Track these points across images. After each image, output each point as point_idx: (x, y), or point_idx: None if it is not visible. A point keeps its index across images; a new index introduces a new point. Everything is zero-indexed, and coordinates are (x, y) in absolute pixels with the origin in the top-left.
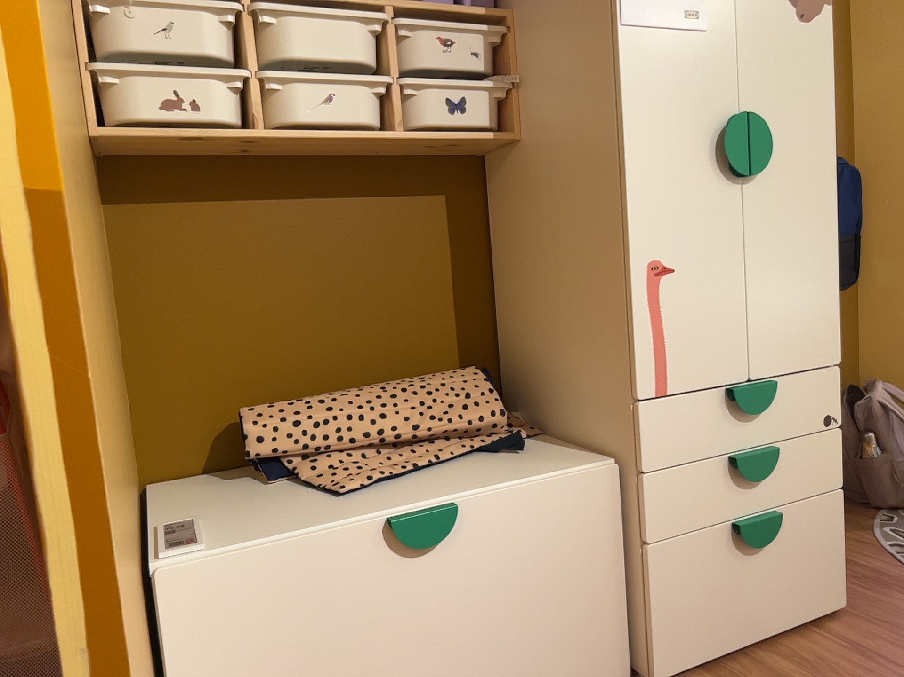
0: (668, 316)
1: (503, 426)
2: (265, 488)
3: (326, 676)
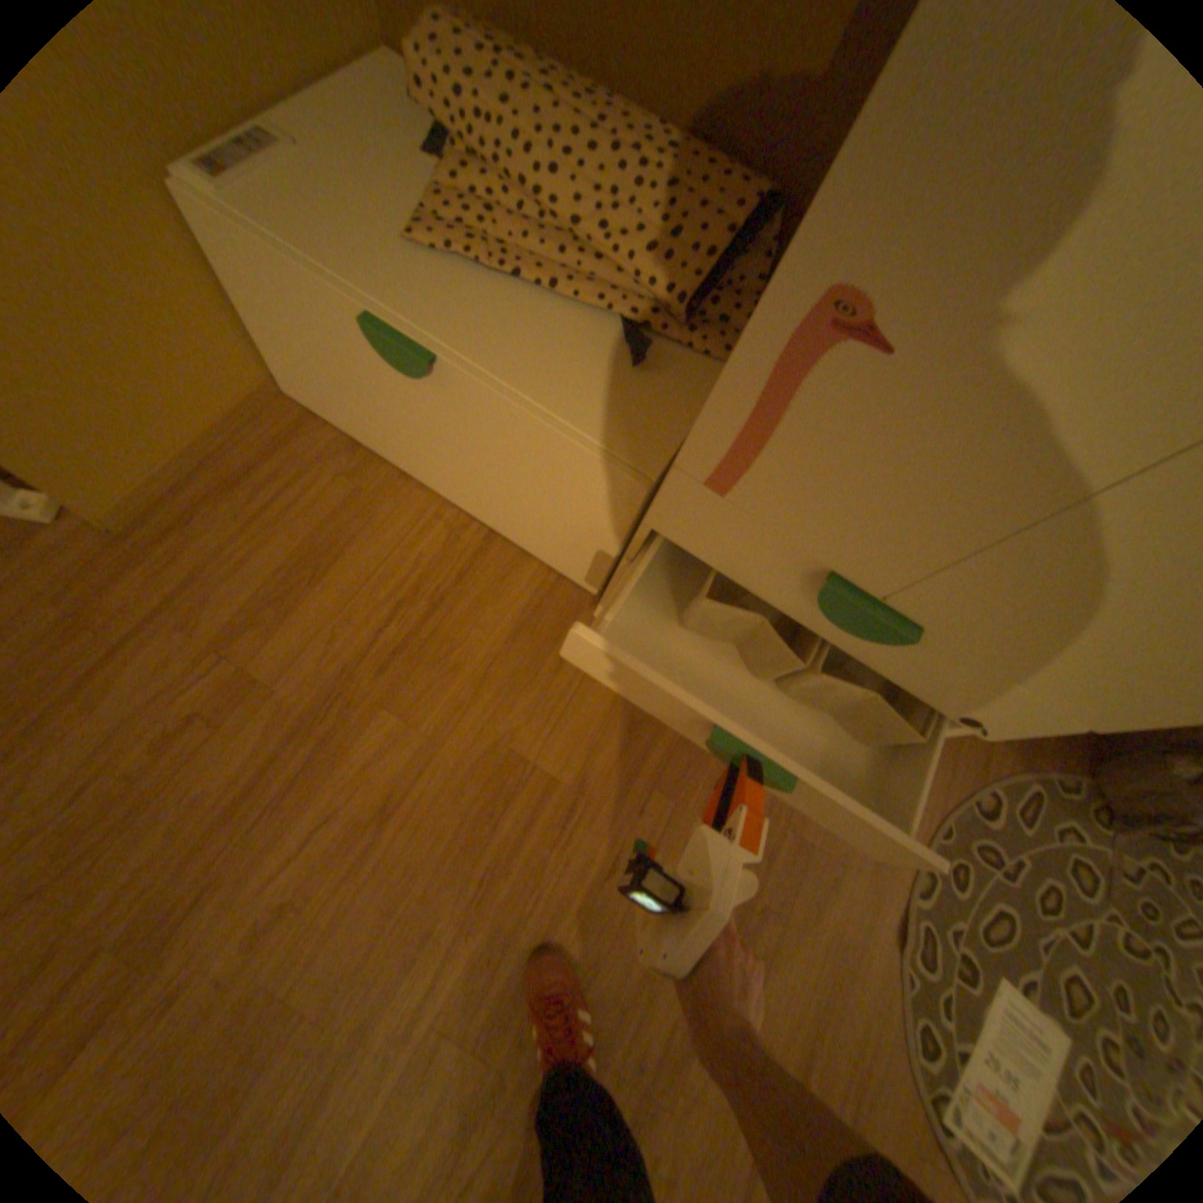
0: (803, 412)
1: (683, 314)
2: (410, 158)
3: (340, 380)
